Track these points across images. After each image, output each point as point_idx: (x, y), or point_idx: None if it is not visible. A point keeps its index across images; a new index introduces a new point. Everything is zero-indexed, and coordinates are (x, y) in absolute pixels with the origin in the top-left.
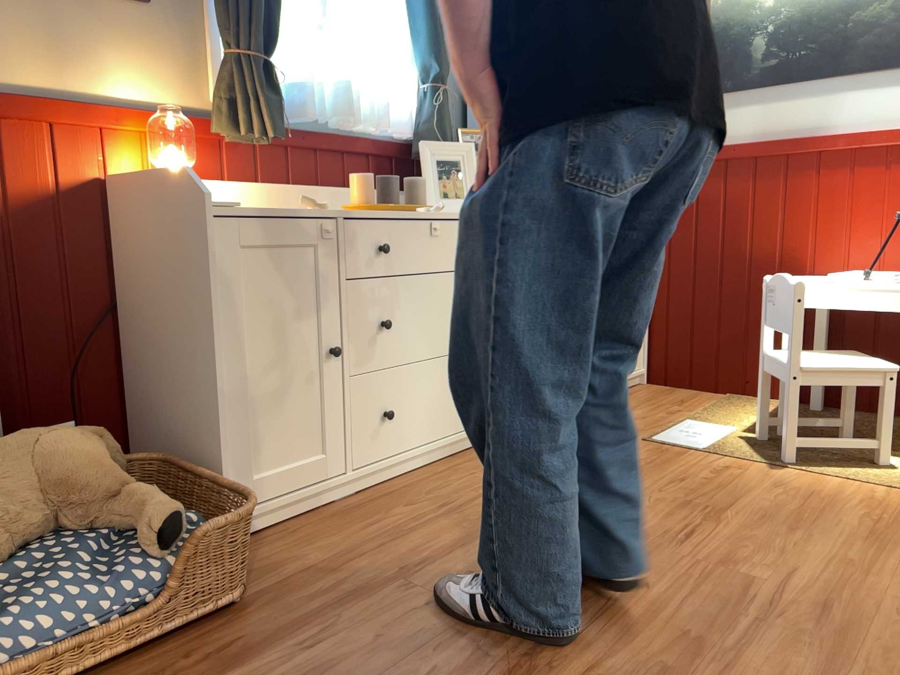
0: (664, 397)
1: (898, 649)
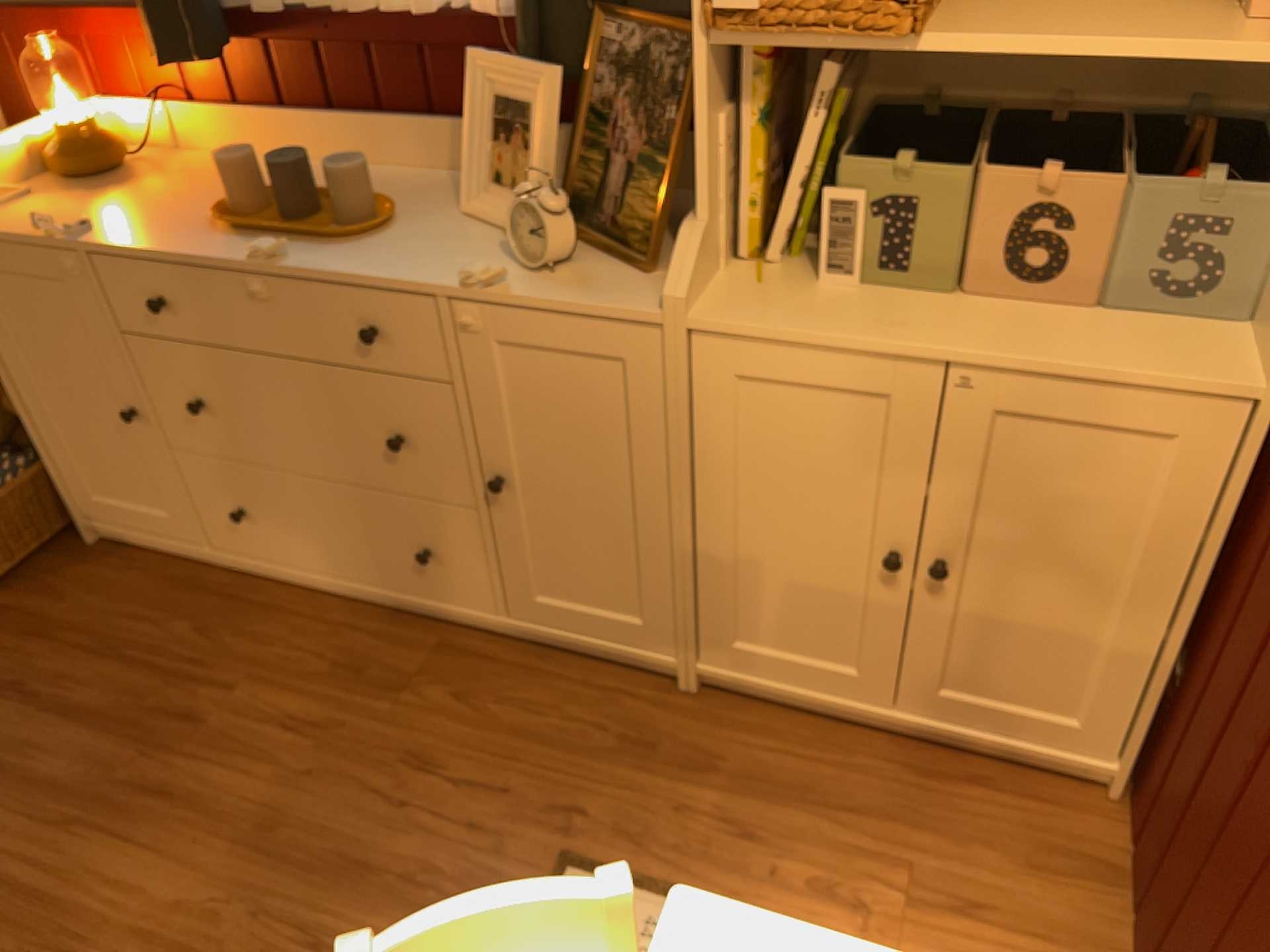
0: (983, 854)
1: None
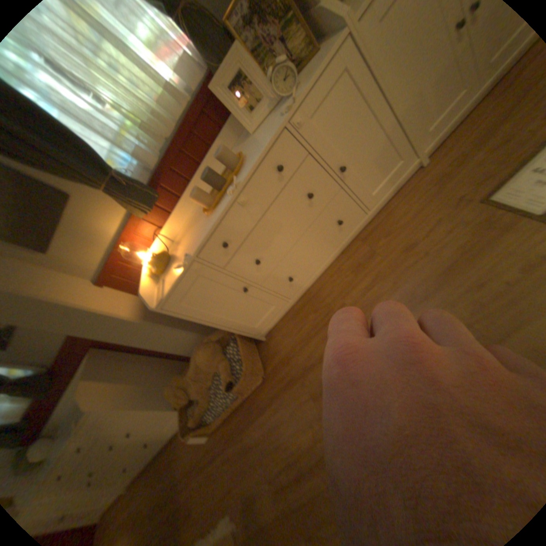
0: None
1: None
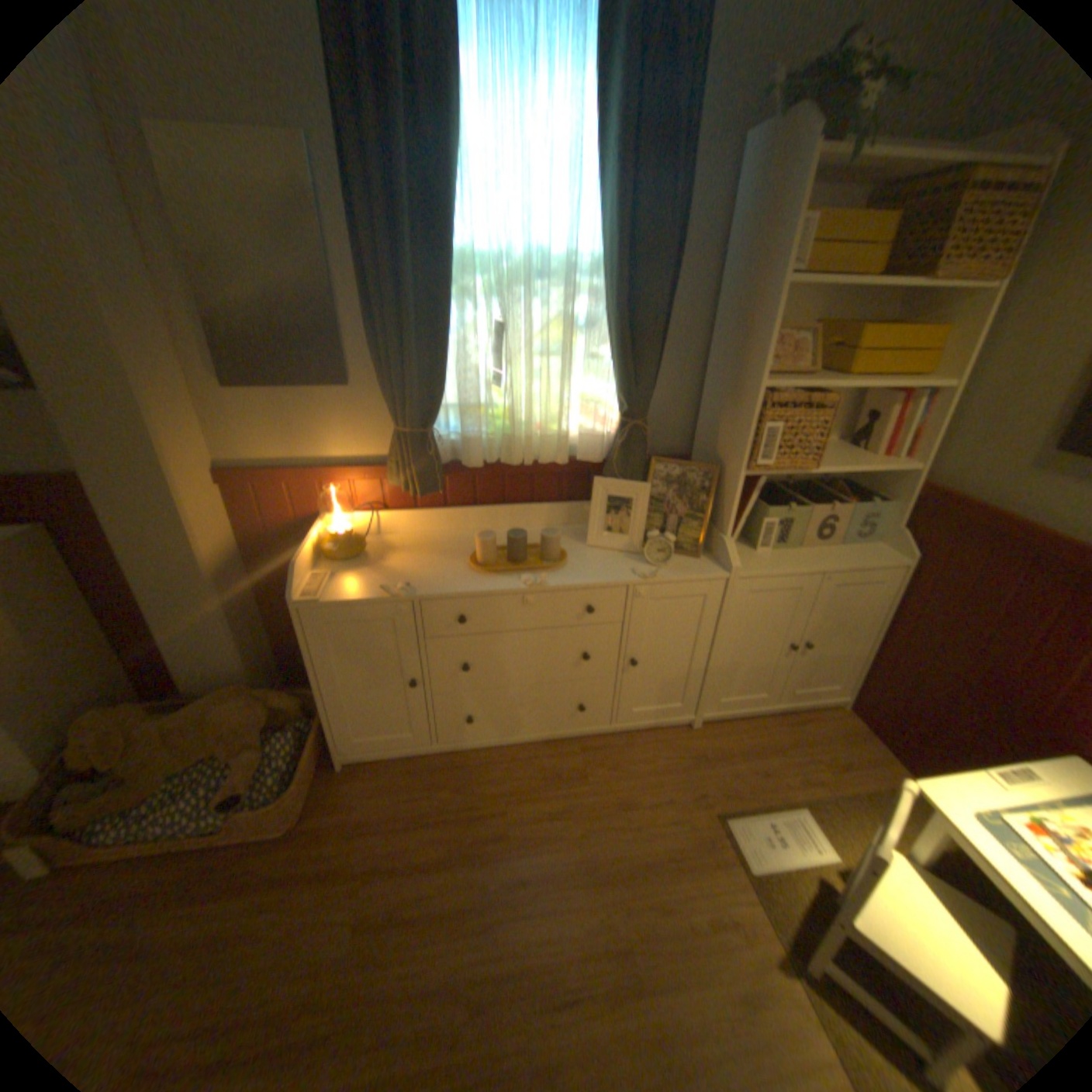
0: (837, 748)
1: None
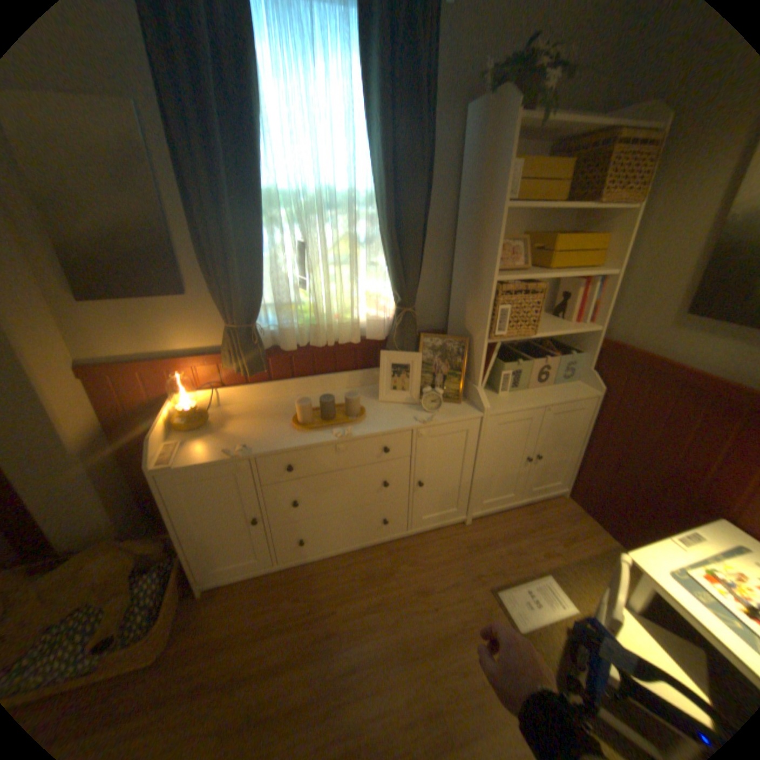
0: (564, 526)
1: None
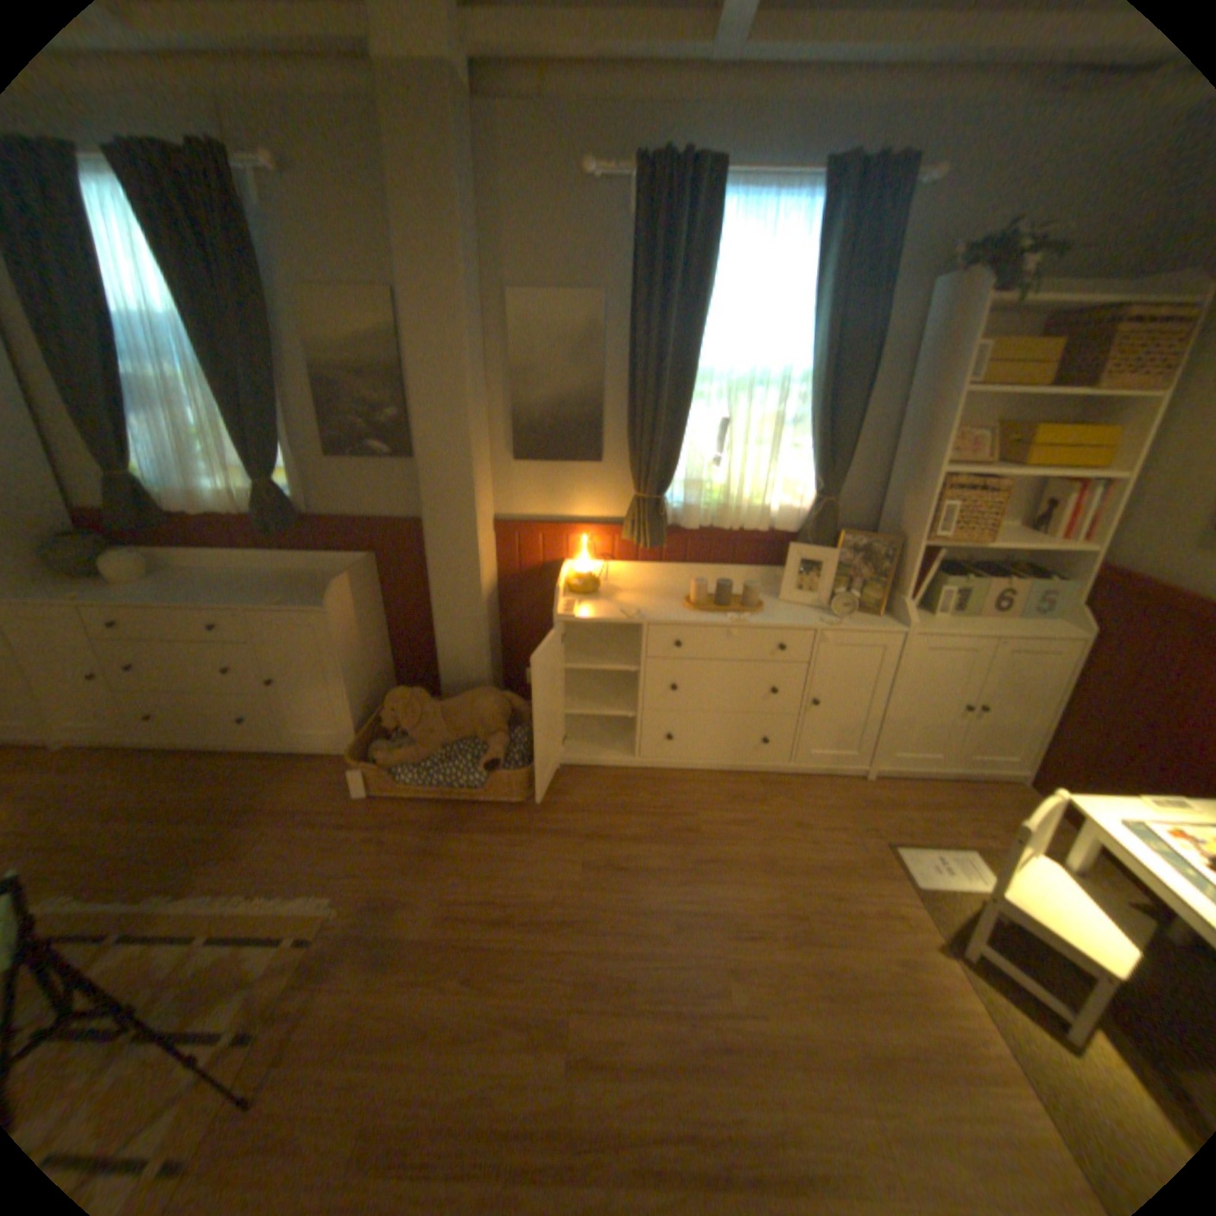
0: (1014, 815)
1: (712, 1109)
